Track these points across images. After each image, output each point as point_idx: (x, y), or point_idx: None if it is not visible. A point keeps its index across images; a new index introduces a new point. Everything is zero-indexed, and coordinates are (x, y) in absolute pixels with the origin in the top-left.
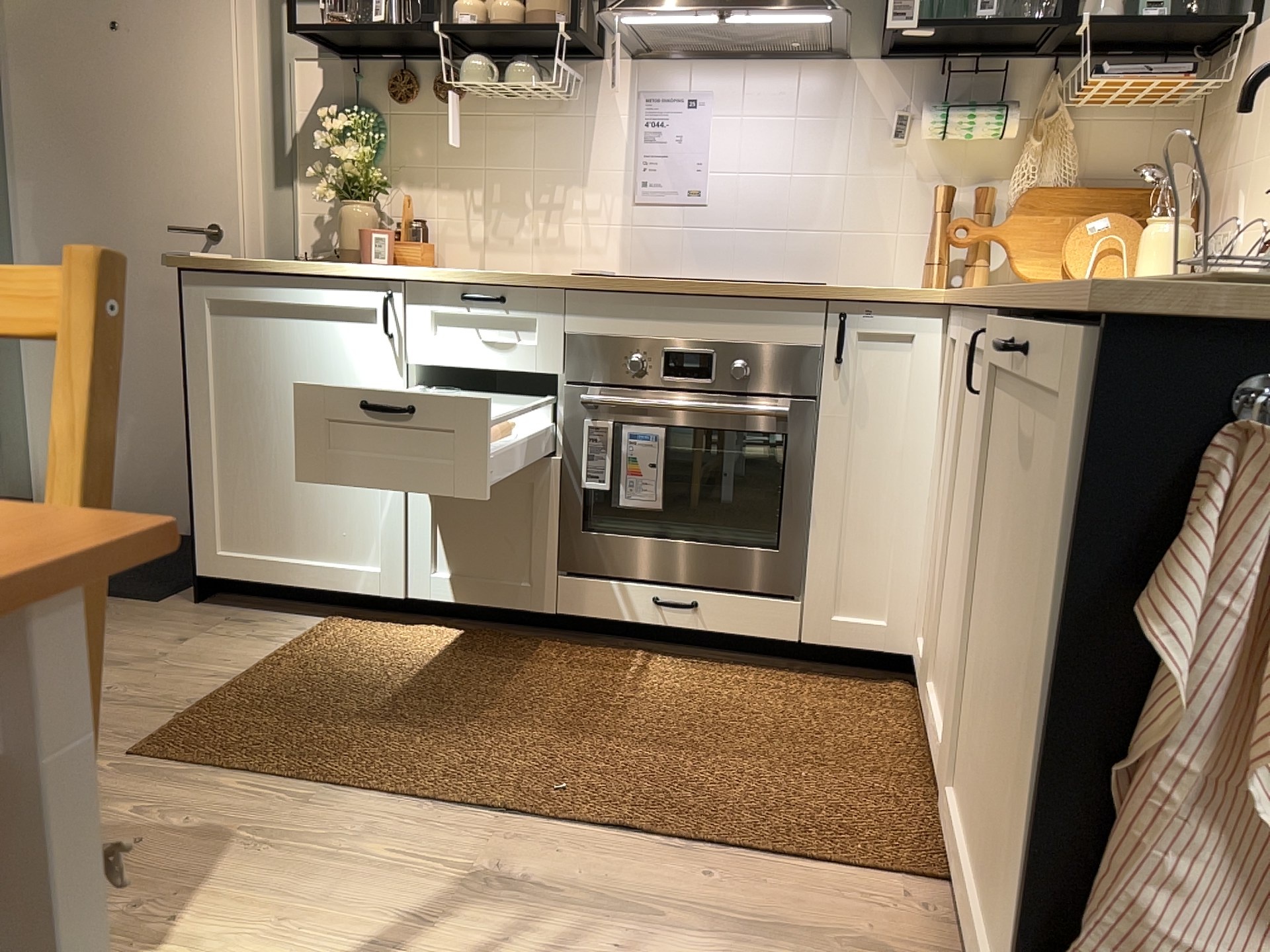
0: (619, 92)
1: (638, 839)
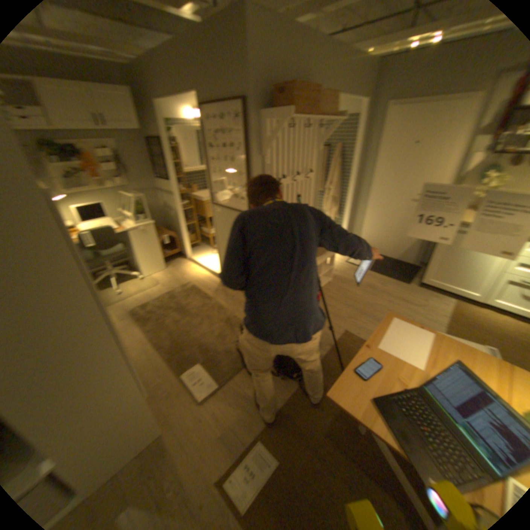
0: None
1: None
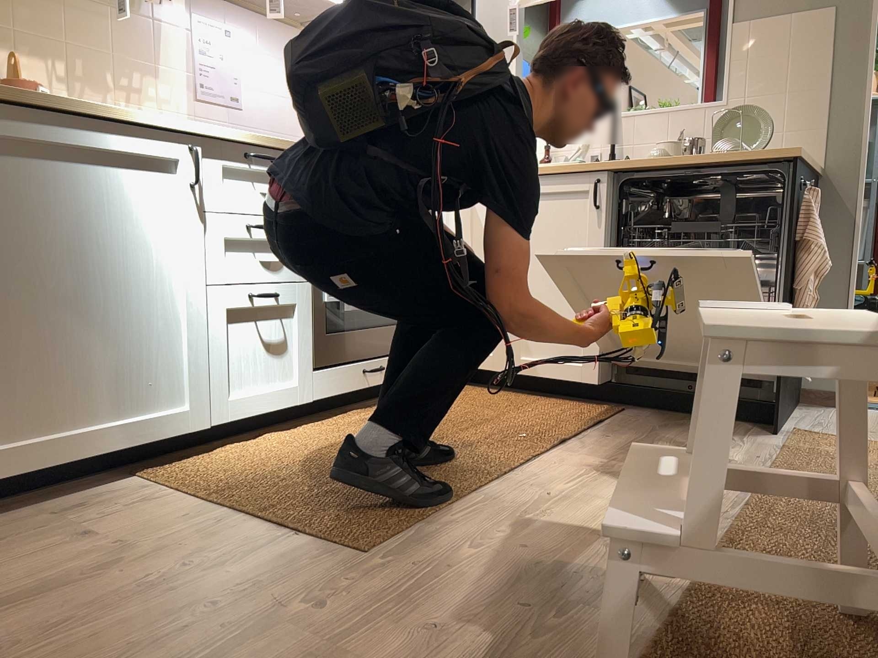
0: (182, 13)
1: (570, 437)
